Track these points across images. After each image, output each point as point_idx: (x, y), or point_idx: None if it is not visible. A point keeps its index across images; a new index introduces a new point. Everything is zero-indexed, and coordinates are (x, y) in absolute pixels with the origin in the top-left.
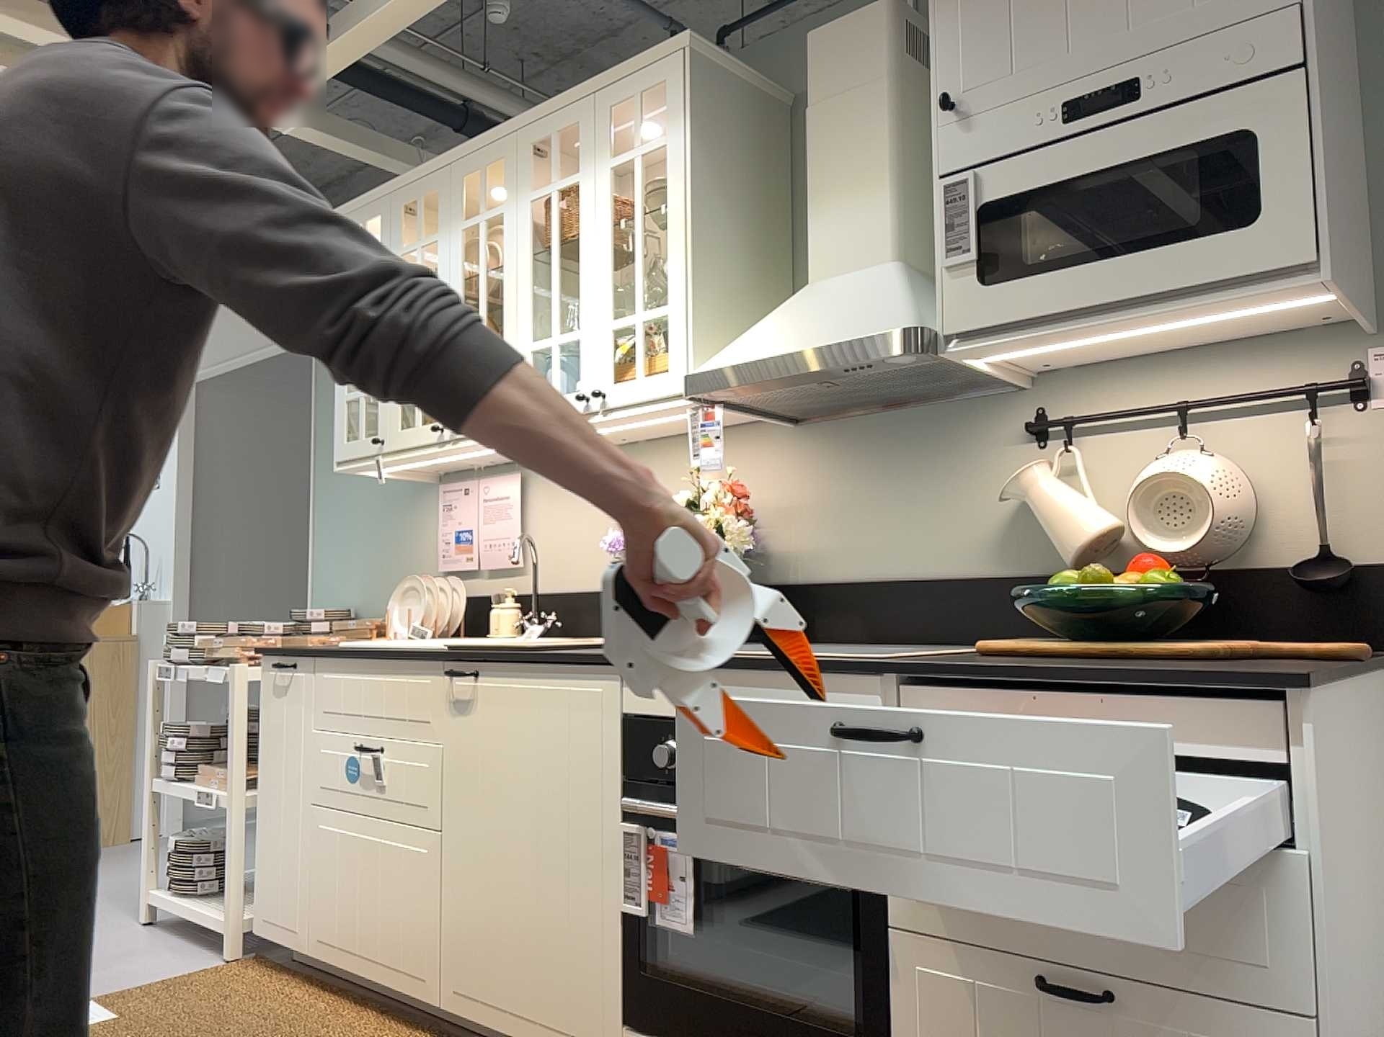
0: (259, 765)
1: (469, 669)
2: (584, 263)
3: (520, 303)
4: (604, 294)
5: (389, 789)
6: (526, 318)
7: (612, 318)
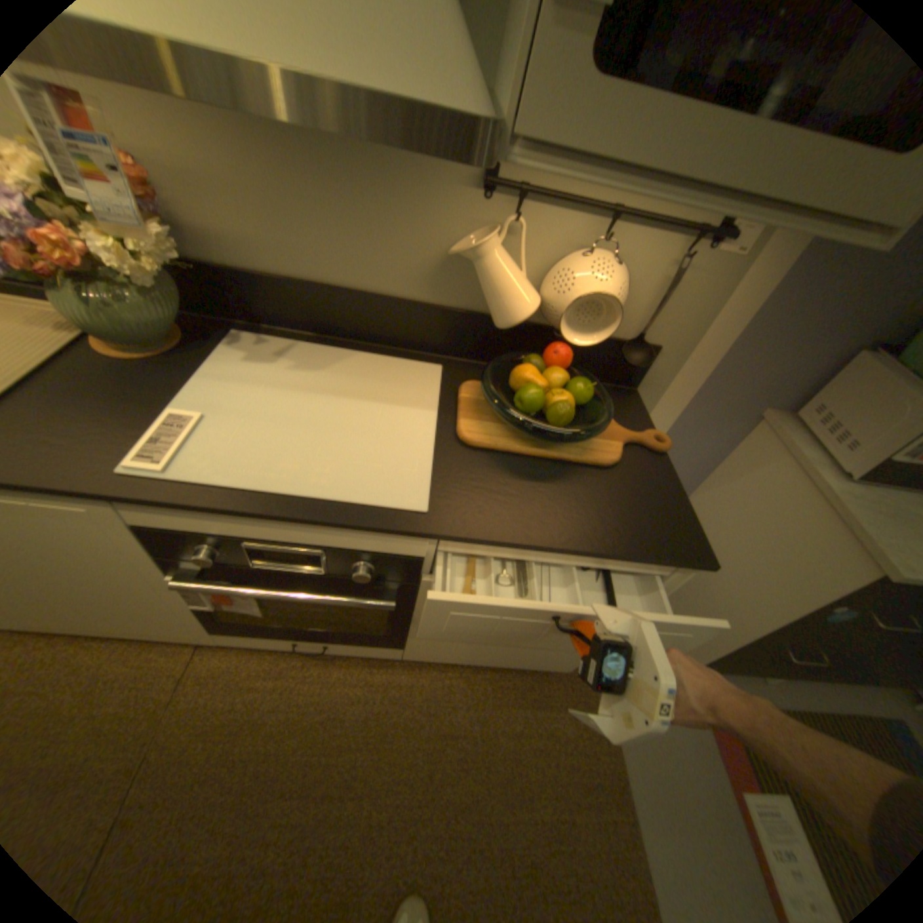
0: None
1: None
2: None
3: None
4: None
5: None
6: None
7: None
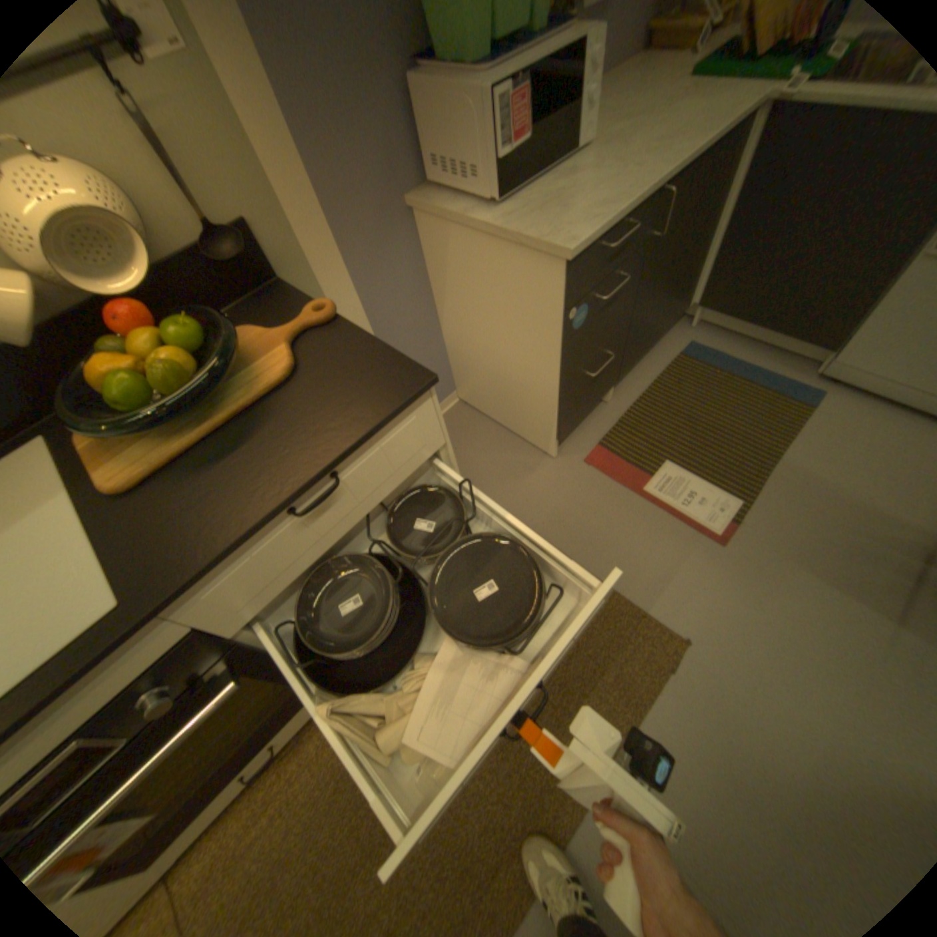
0: None
1: None
2: None
3: None
4: None
5: None
6: None
7: None
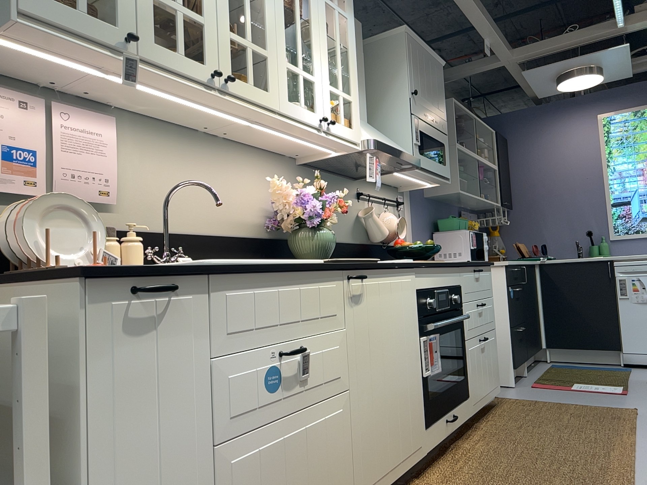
0: (80, 456)
1: (359, 274)
2: (316, 40)
3: (278, 28)
4: (326, 69)
5: (310, 379)
6: (284, 44)
7: (331, 85)
